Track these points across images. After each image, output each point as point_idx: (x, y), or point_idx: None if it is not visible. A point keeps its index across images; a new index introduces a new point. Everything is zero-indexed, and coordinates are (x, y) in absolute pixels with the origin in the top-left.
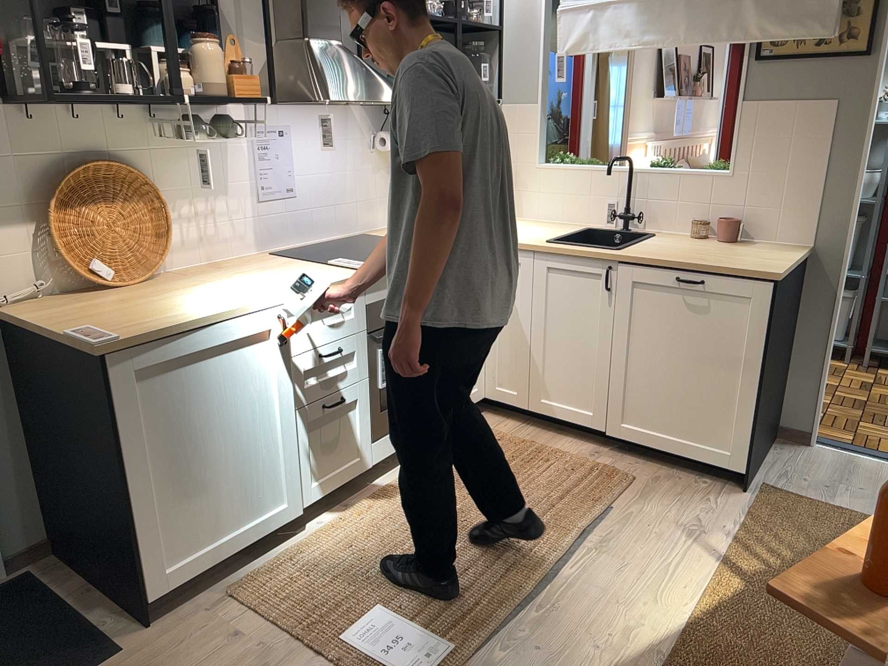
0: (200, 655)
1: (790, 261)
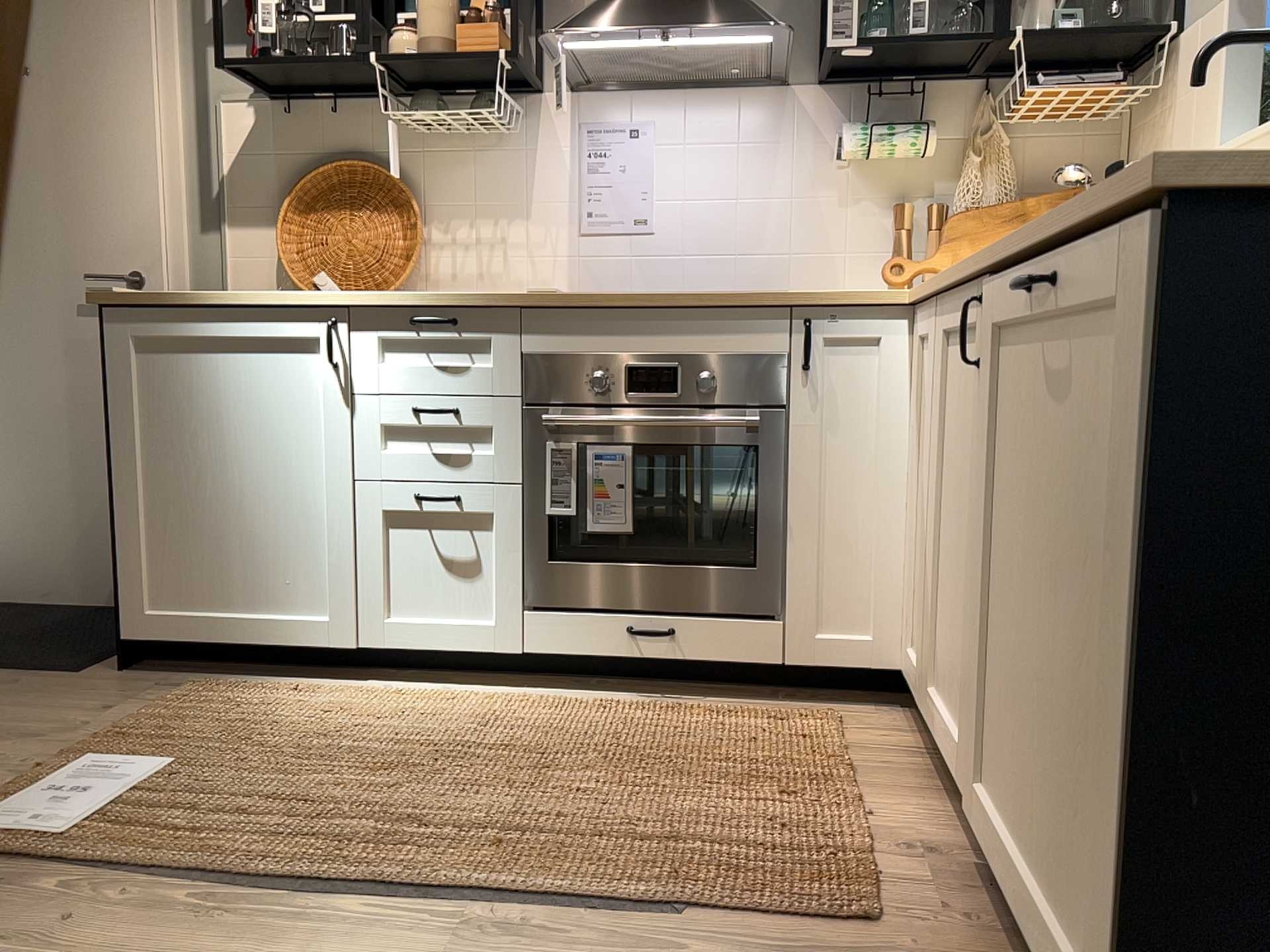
0: (65, 704)
1: None
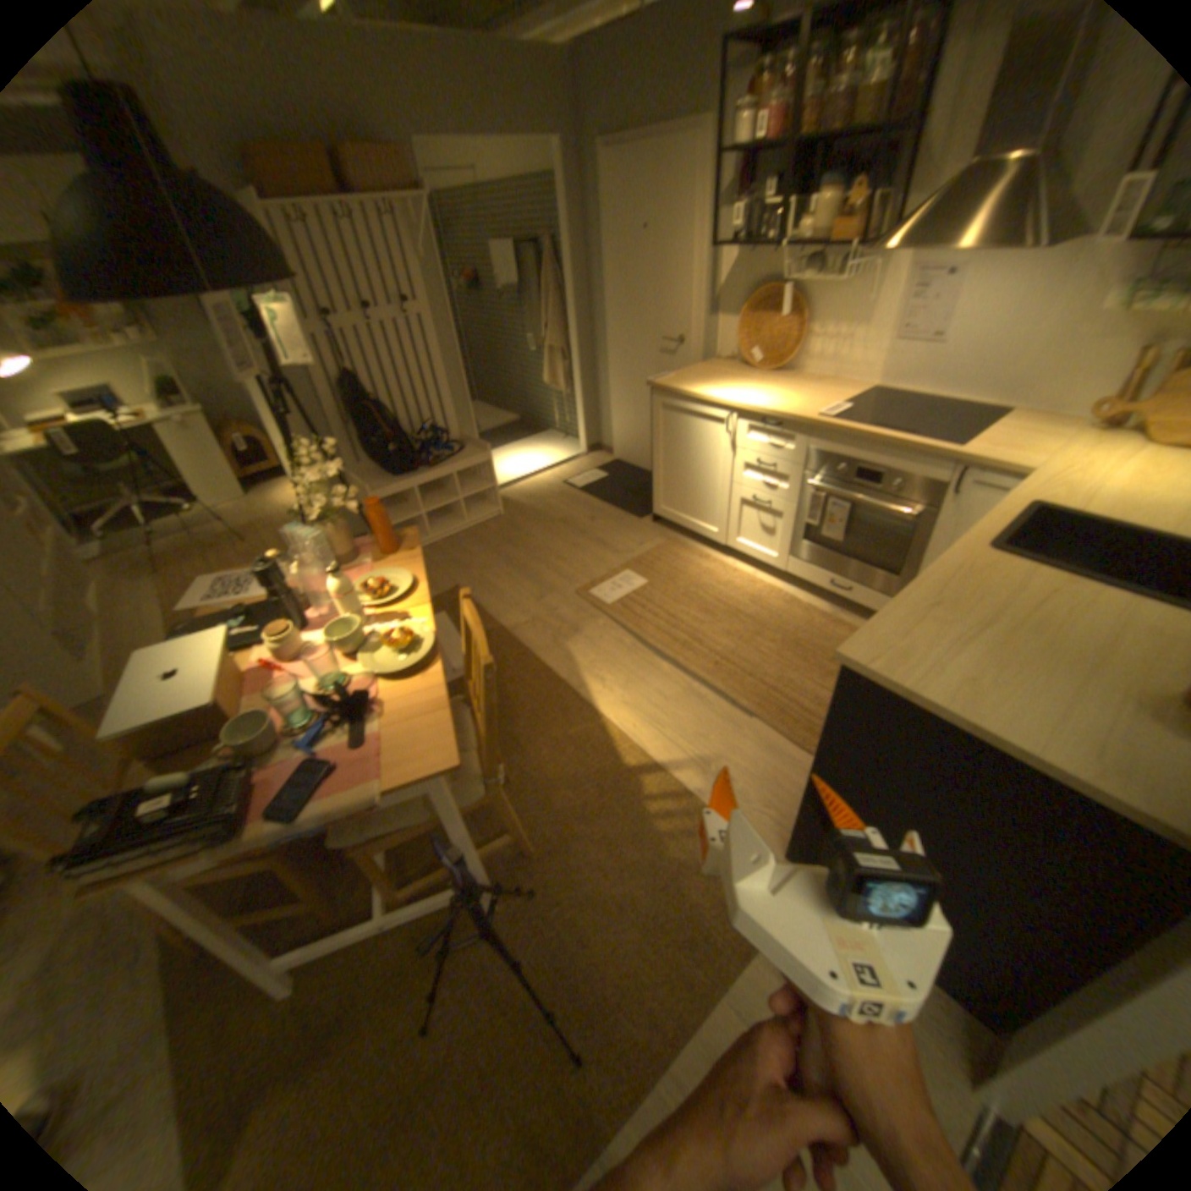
0: (629, 537)
1: (954, 710)
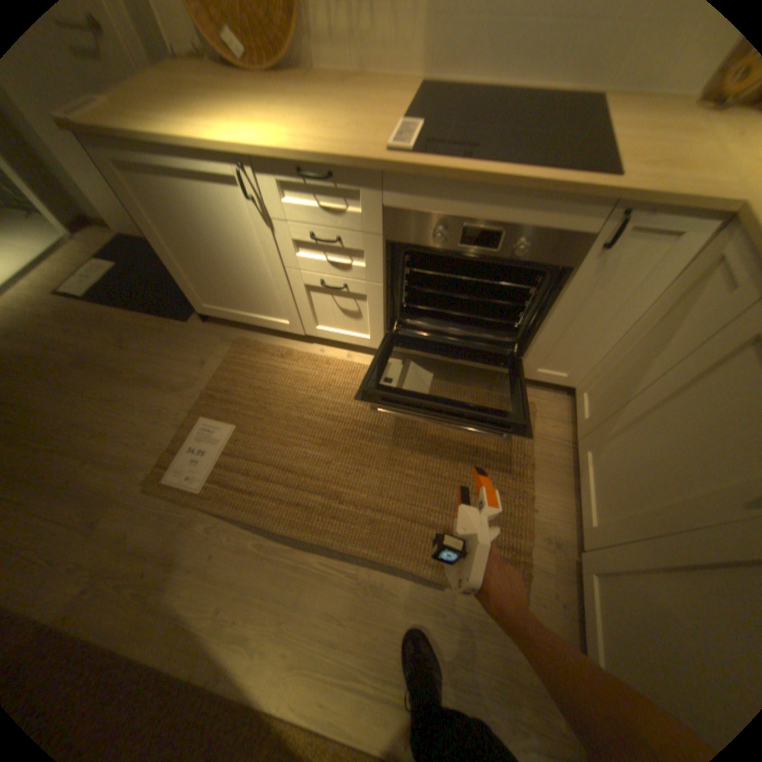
0: (185, 357)
1: None
